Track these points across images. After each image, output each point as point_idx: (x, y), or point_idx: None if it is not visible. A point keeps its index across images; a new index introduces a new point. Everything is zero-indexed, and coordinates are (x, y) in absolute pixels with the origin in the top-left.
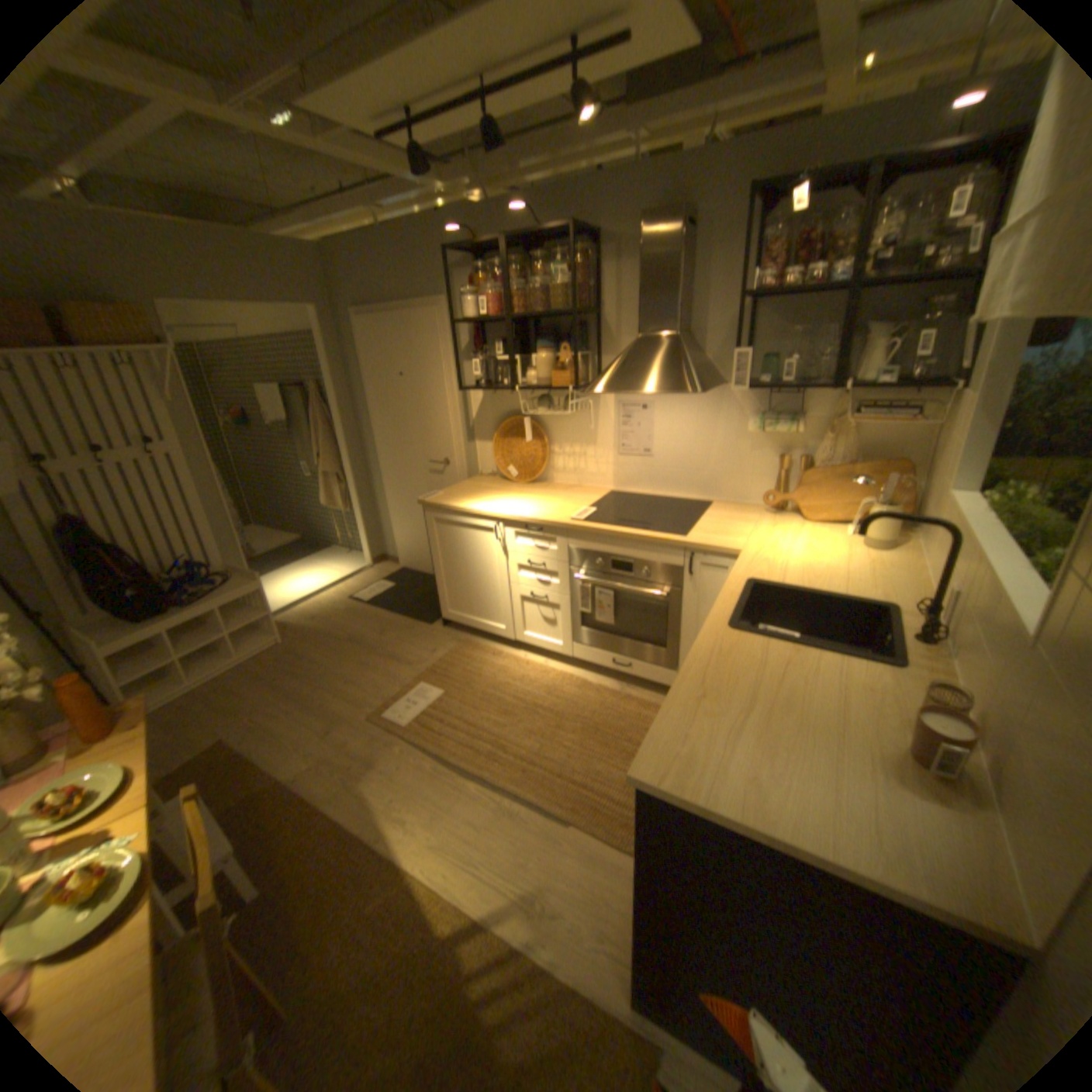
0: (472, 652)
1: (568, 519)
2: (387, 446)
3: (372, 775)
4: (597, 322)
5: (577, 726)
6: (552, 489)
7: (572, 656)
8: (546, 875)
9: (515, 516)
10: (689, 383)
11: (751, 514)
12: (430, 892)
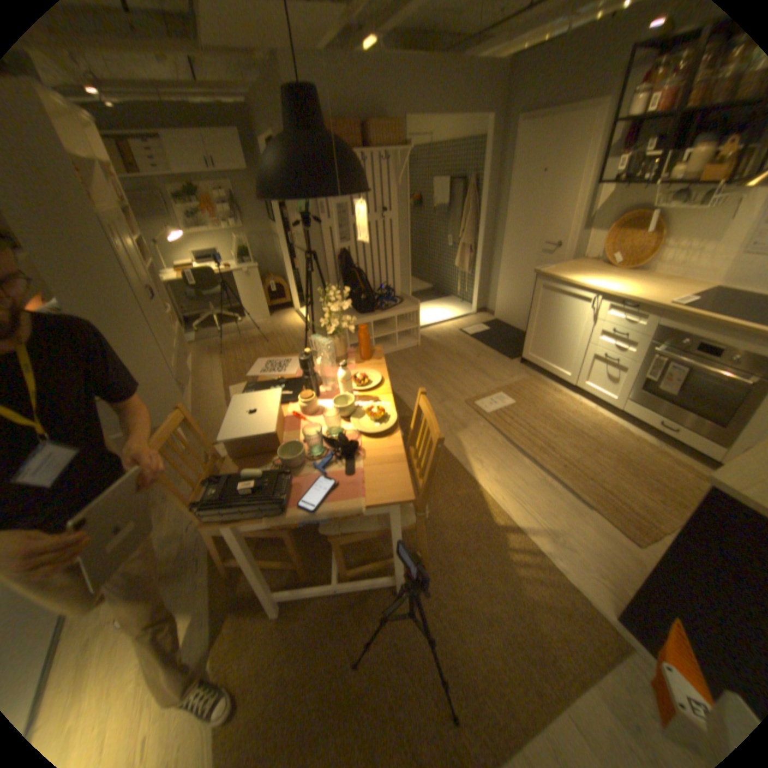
0: (539, 384)
1: (669, 302)
2: (514, 228)
3: (466, 431)
4: None
5: (613, 456)
6: (654, 276)
7: (623, 409)
8: (571, 527)
9: (616, 291)
10: None
11: None
12: (494, 501)
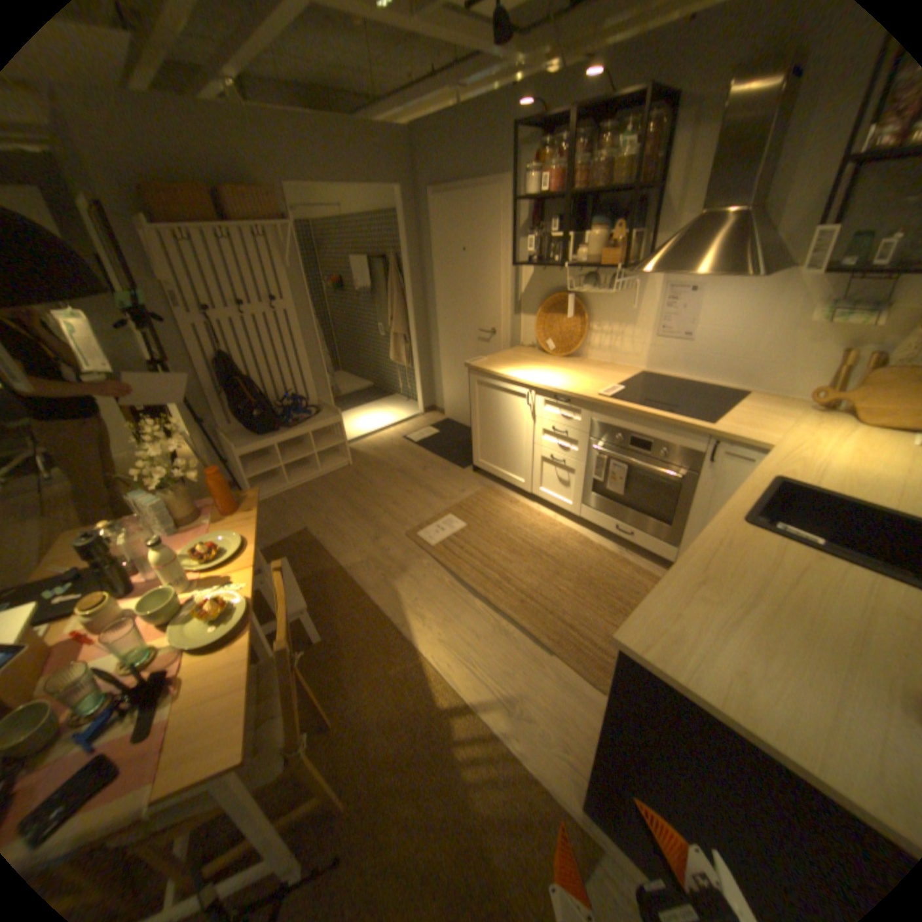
0: (493, 497)
1: (596, 394)
2: (445, 314)
3: (405, 577)
4: (659, 197)
5: (574, 576)
6: (585, 363)
7: (580, 515)
8: (529, 688)
9: (546, 386)
10: (752, 264)
11: (794, 409)
12: (437, 674)
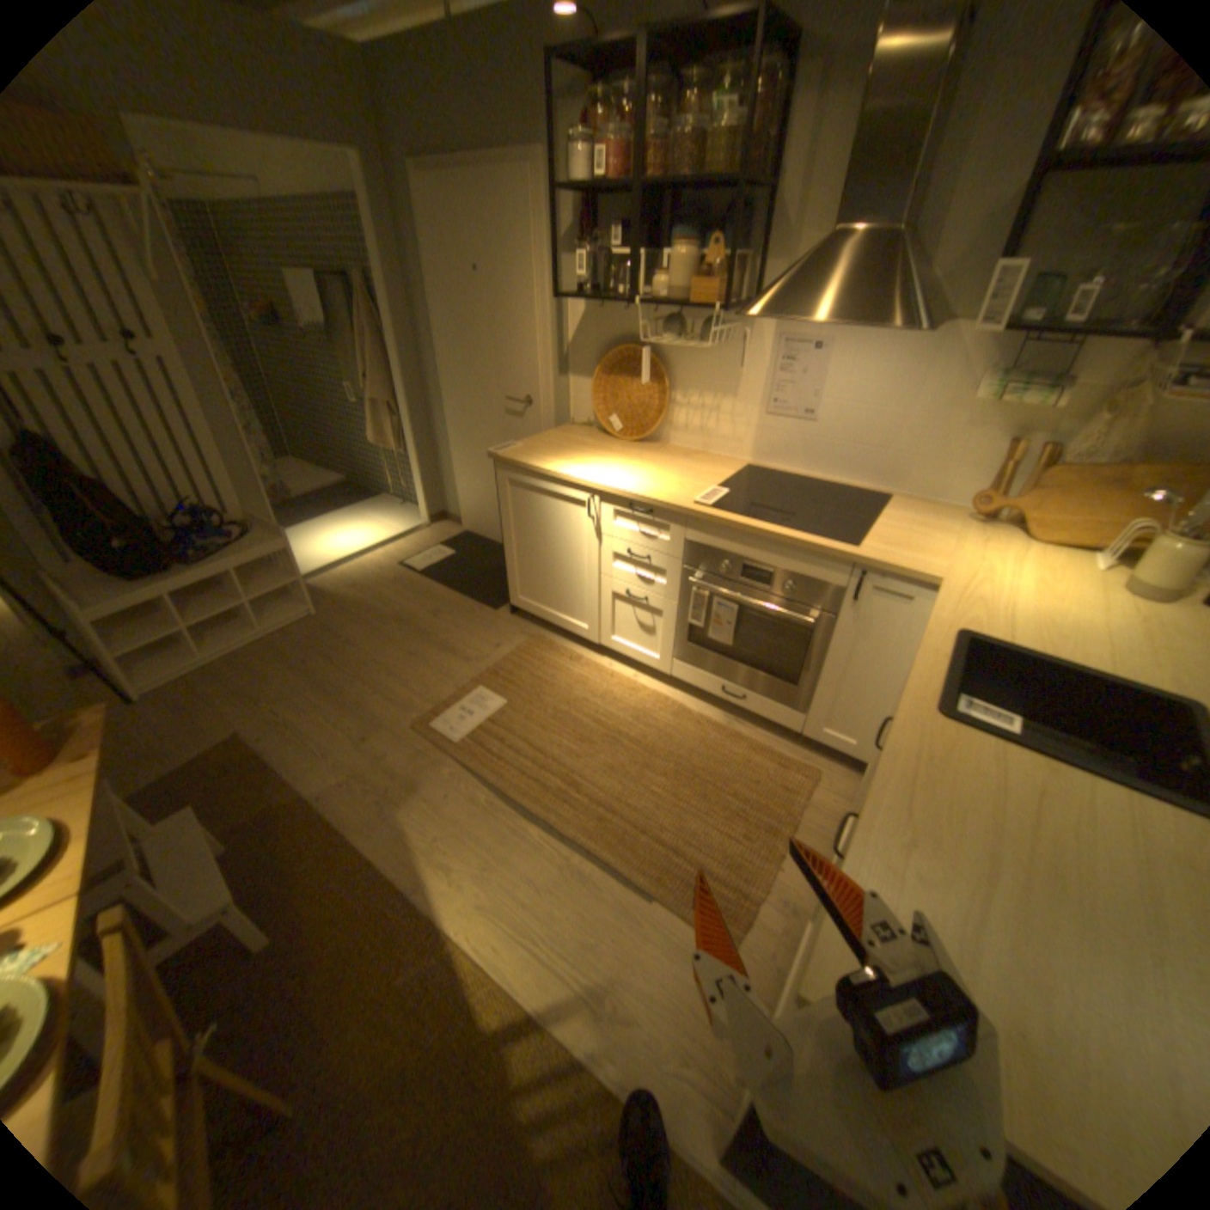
0: (545, 652)
1: (691, 501)
2: (452, 371)
3: (414, 800)
4: (770, 201)
5: (670, 766)
6: (668, 452)
7: (670, 673)
8: (622, 962)
9: (617, 488)
10: (912, 312)
11: (949, 519)
12: (477, 966)
